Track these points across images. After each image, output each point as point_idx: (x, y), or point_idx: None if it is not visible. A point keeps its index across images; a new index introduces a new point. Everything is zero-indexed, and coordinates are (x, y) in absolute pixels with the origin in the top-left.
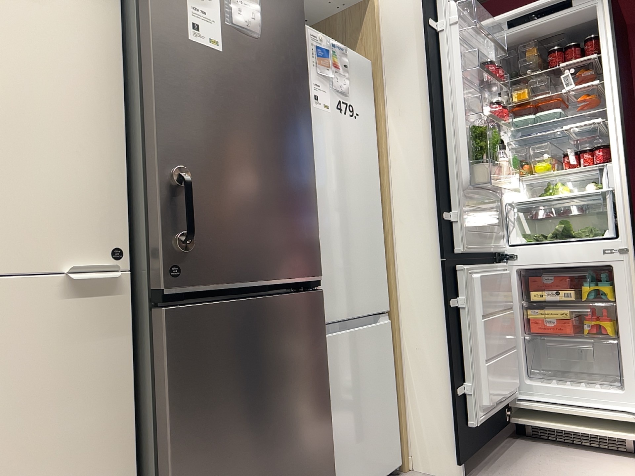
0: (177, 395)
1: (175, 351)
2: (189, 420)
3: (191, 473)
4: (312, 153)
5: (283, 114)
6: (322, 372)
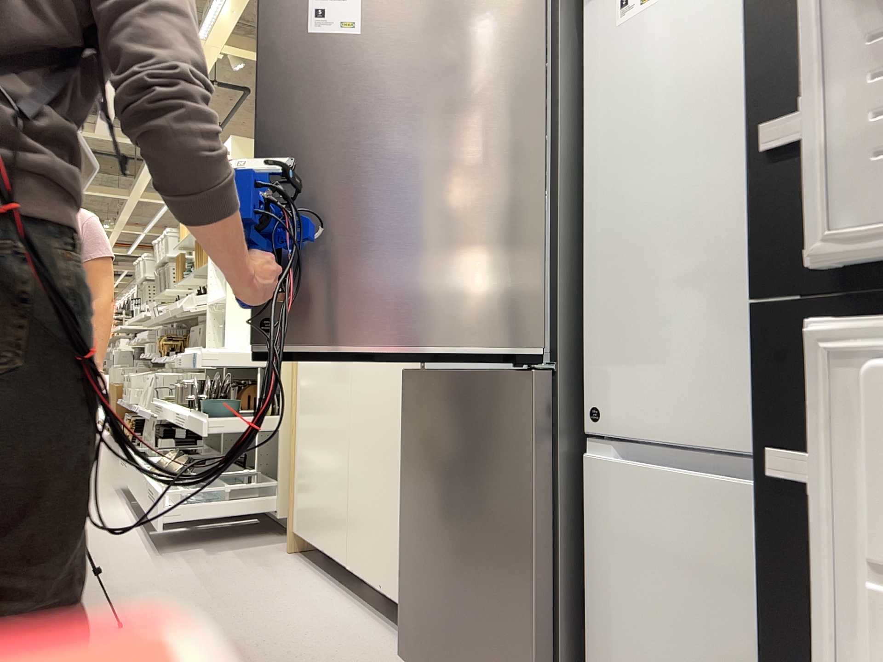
0: (406, 446)
1: (406, 408)
2: (409, 472)
3: (409, 518)
4: (533, 150)
5: (491, 122)
6: (525, 501)
